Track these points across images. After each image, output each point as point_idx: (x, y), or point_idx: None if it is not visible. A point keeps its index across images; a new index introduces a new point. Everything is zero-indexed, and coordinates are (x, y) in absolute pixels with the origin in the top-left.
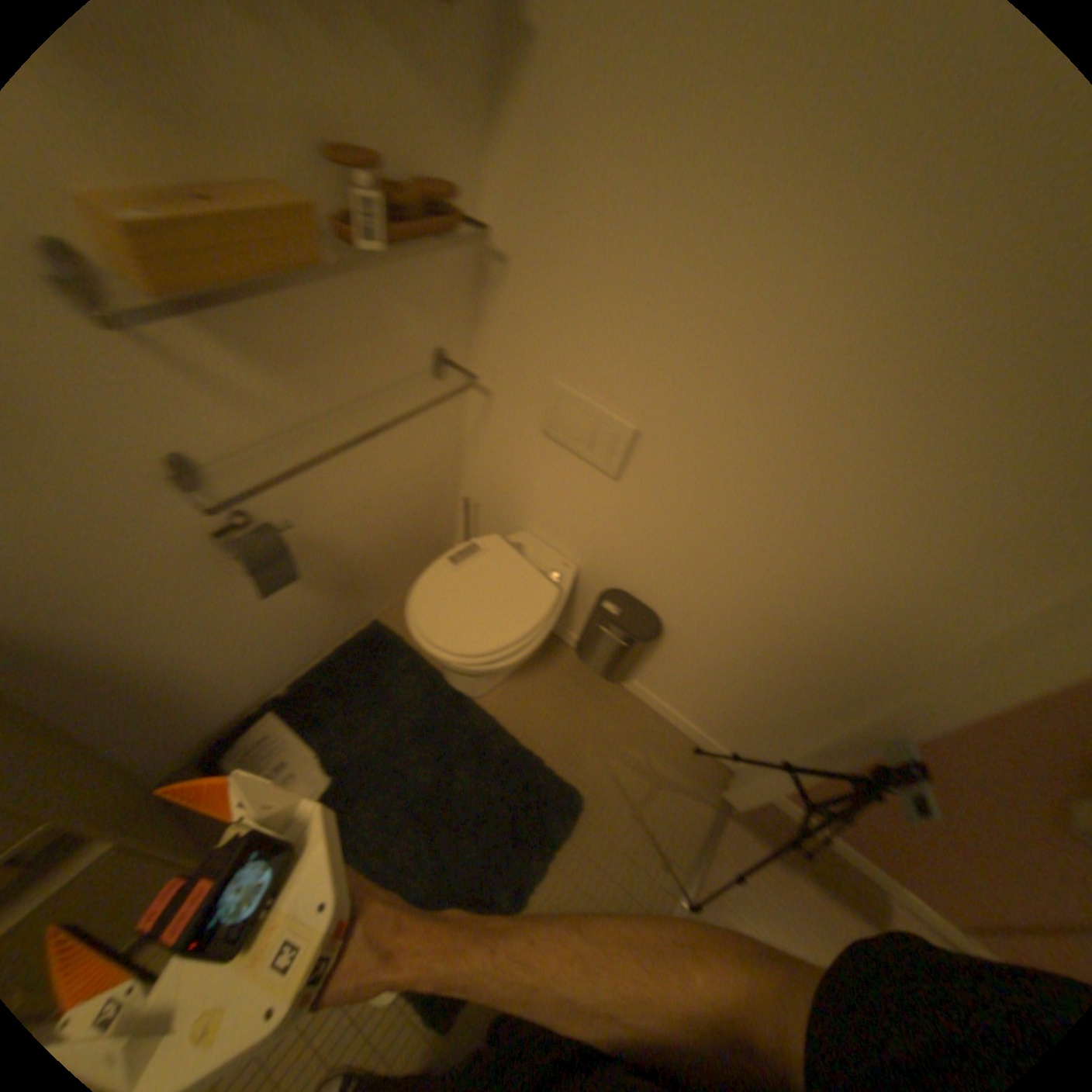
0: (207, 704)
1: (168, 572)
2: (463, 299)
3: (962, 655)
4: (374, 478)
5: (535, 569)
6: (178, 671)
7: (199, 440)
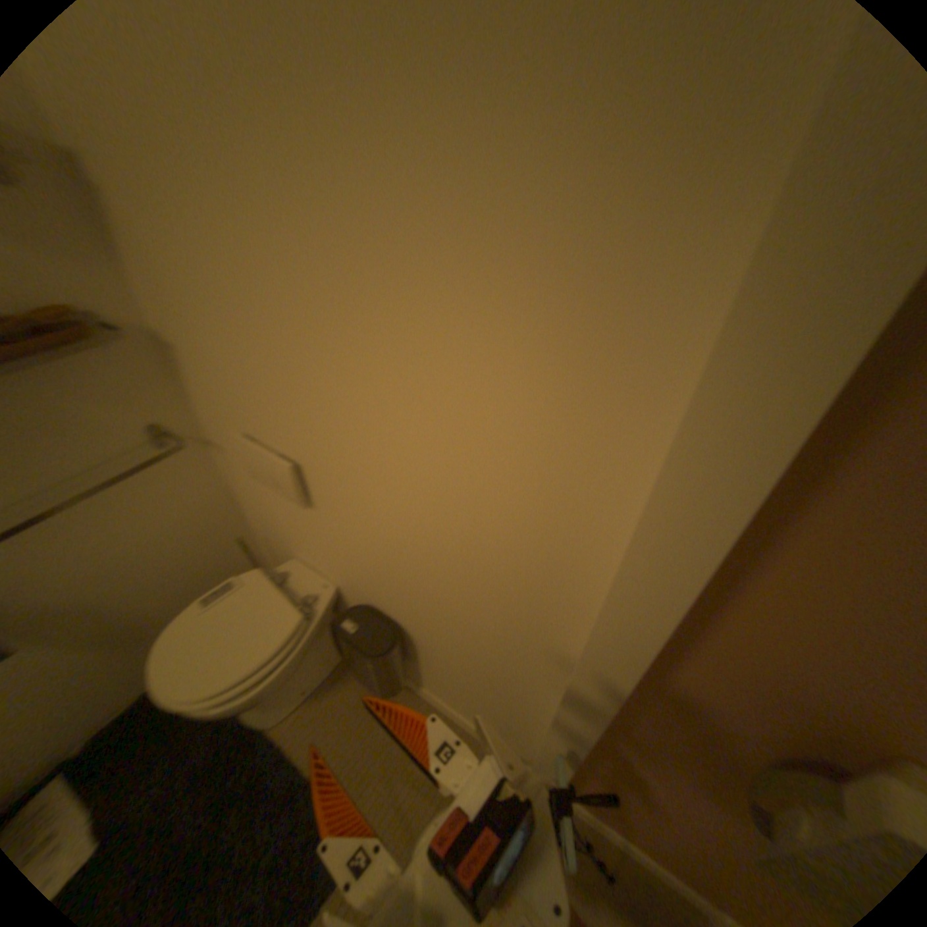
0: None
1: None
2: (151, 383)
3: (586, 651)
4: (107, 544)
5: (279, 599)
6: None
7: None
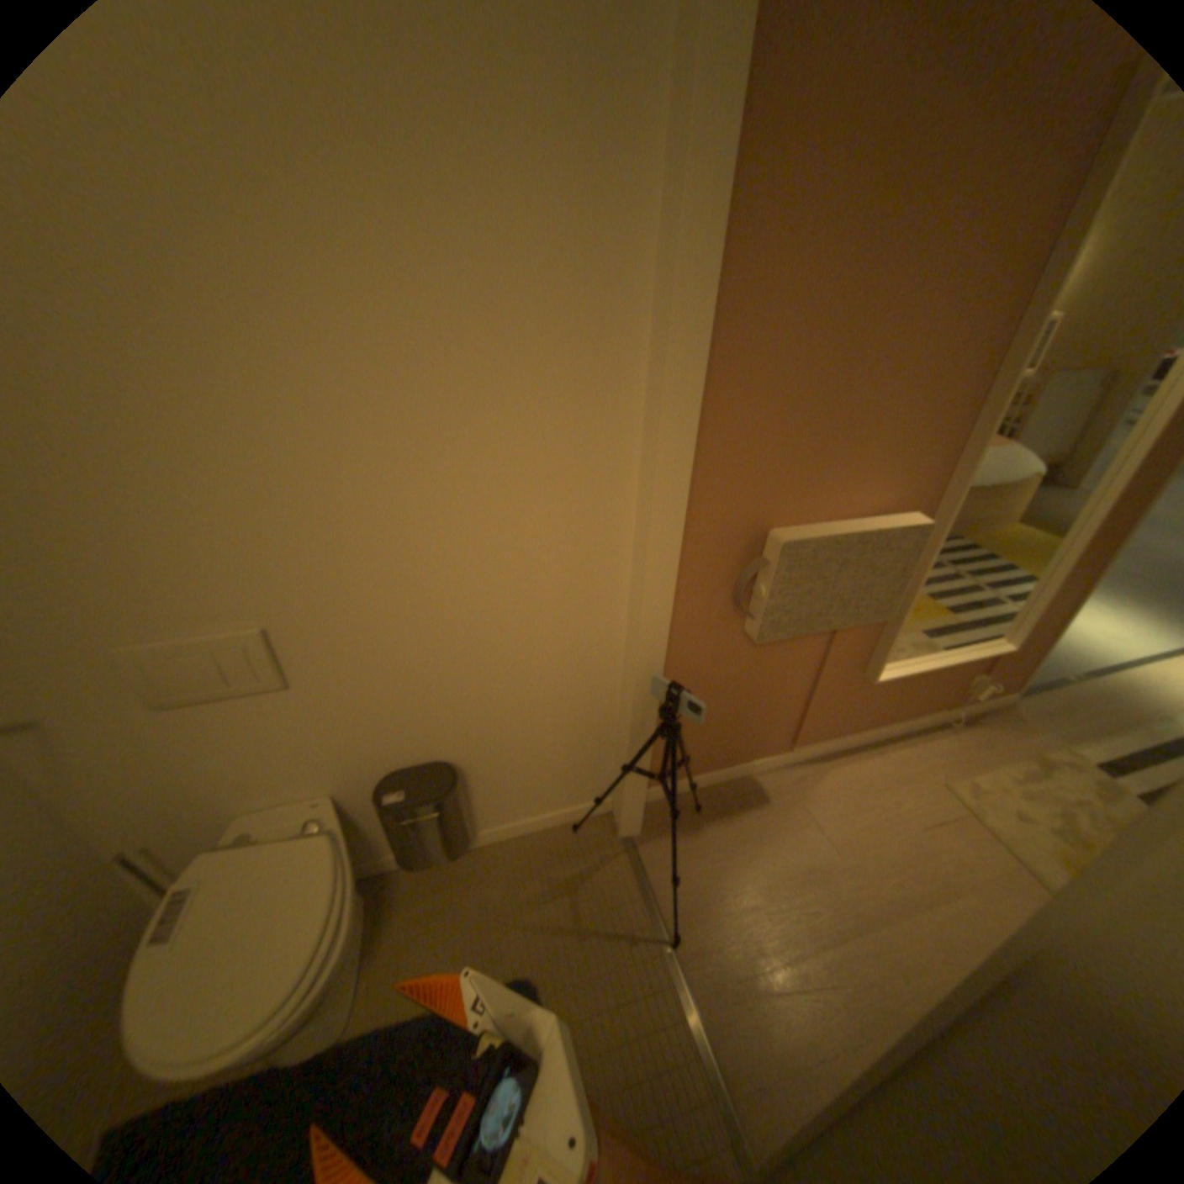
0: None
1: None
2: None
3: (628, 599)
4: None
5: (277, 844)
6: None
7: None
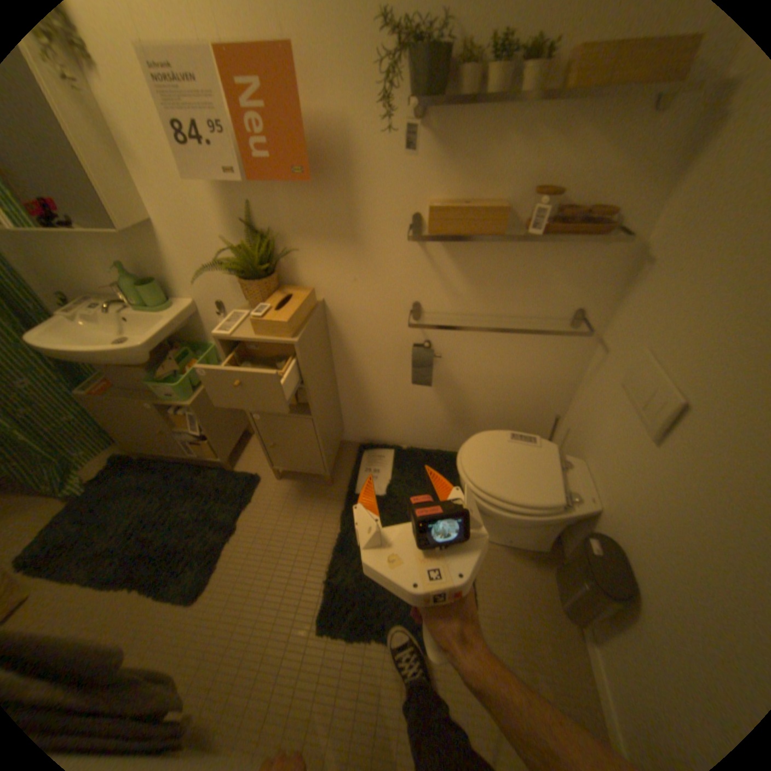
0: (377, 423)
1: (392, 350)
2: (614, 282)
3: None
4: (502, 365)
5: (563, 479)
6: (375, 397)
7: (427, 301)
